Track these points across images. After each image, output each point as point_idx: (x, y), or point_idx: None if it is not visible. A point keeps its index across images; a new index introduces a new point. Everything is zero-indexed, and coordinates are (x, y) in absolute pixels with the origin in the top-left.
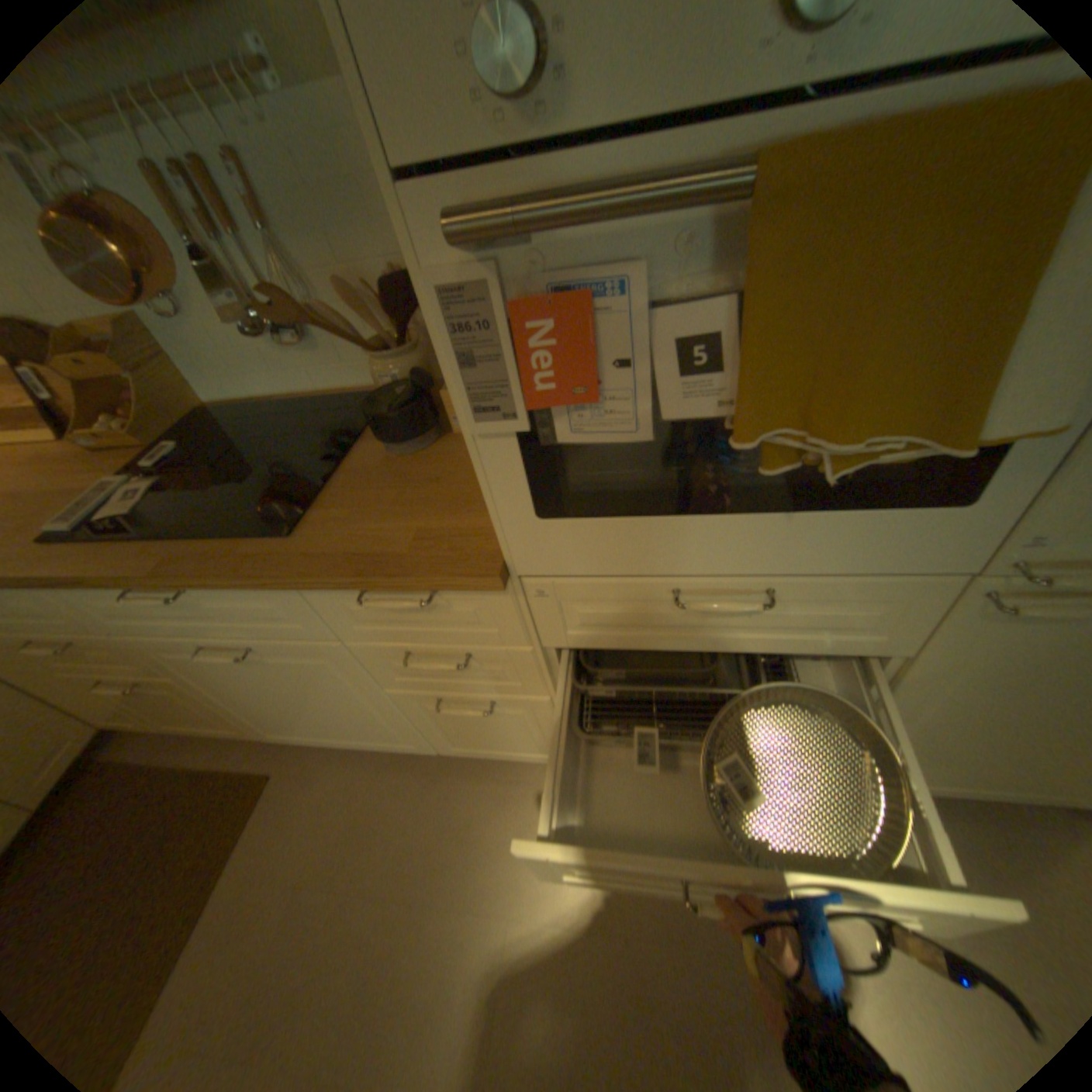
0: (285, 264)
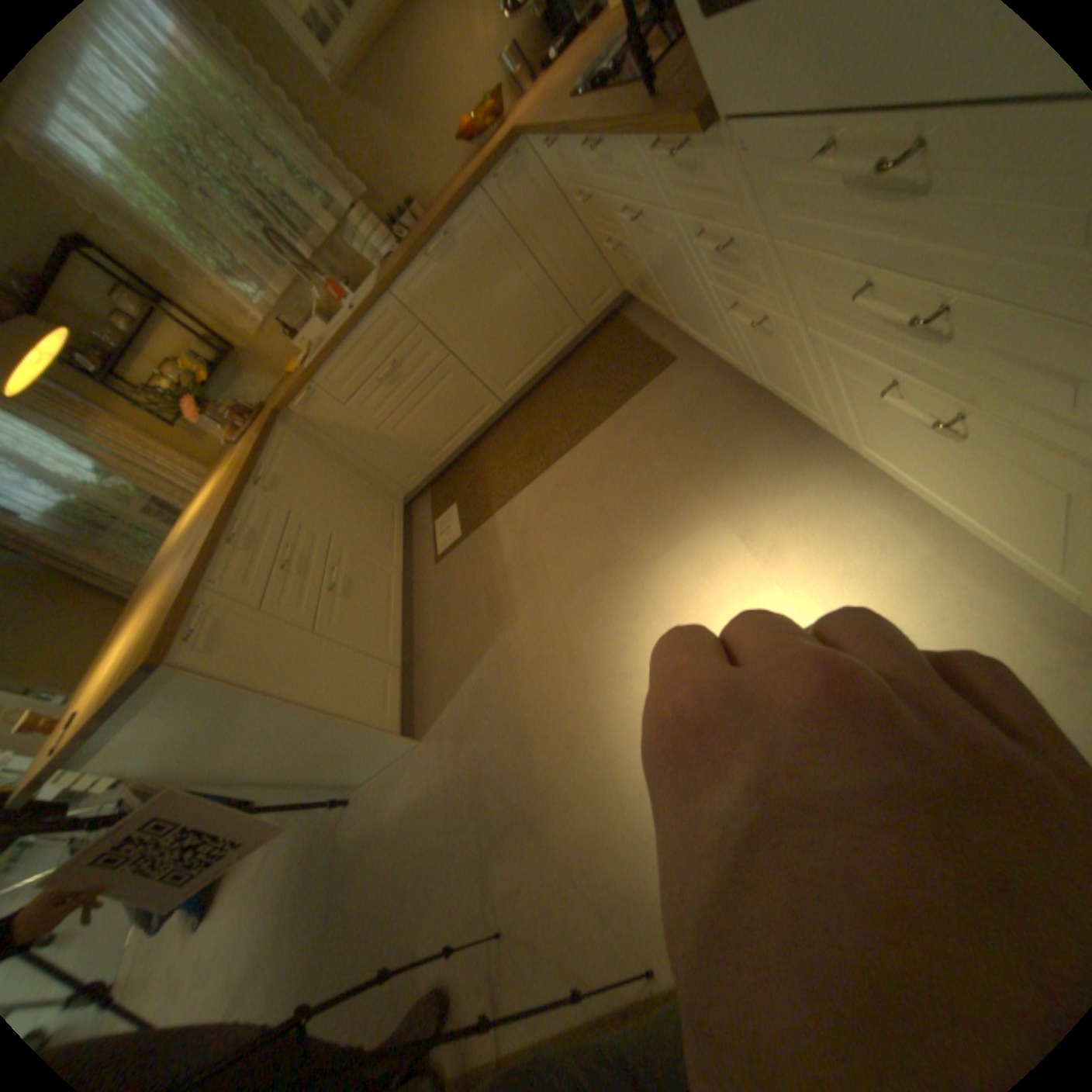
0: None
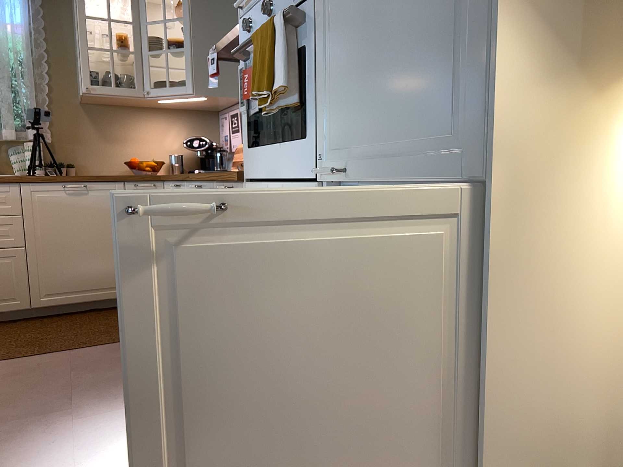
0: None
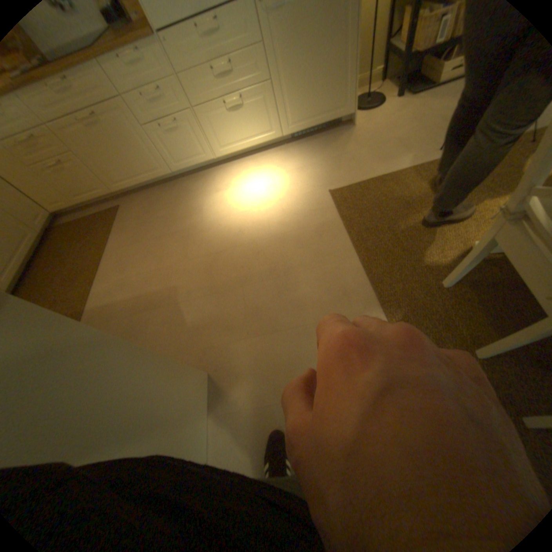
0: None
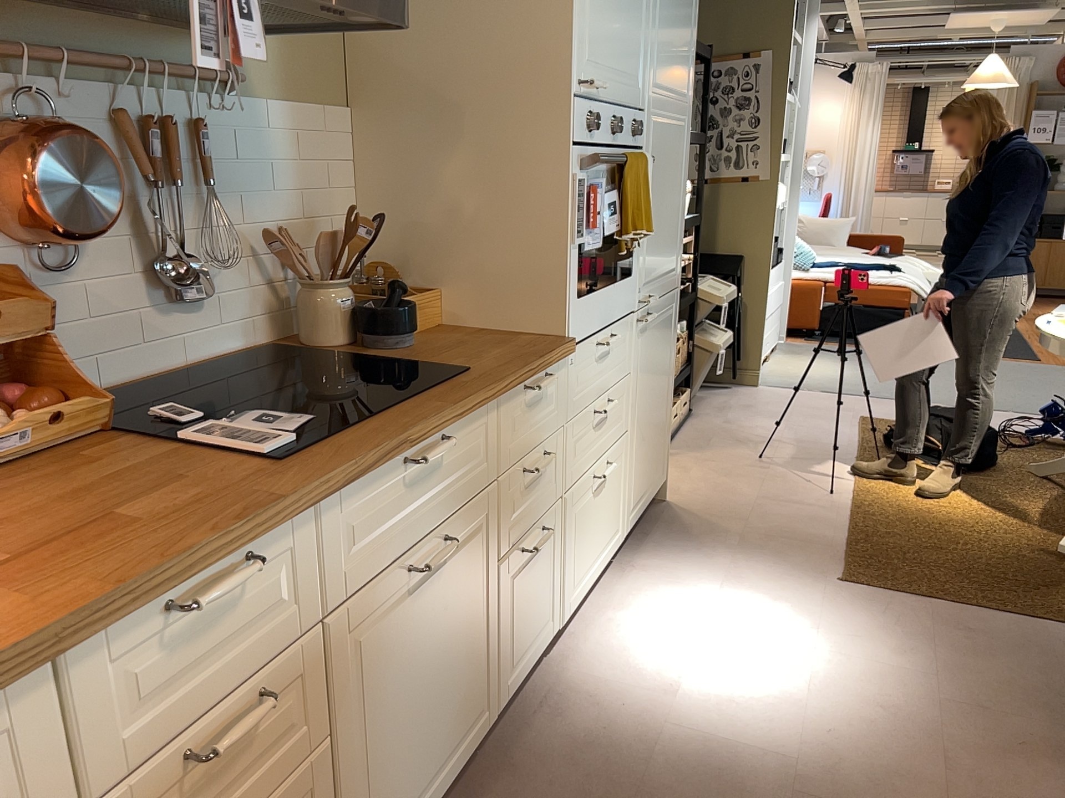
0: (205, 221)
